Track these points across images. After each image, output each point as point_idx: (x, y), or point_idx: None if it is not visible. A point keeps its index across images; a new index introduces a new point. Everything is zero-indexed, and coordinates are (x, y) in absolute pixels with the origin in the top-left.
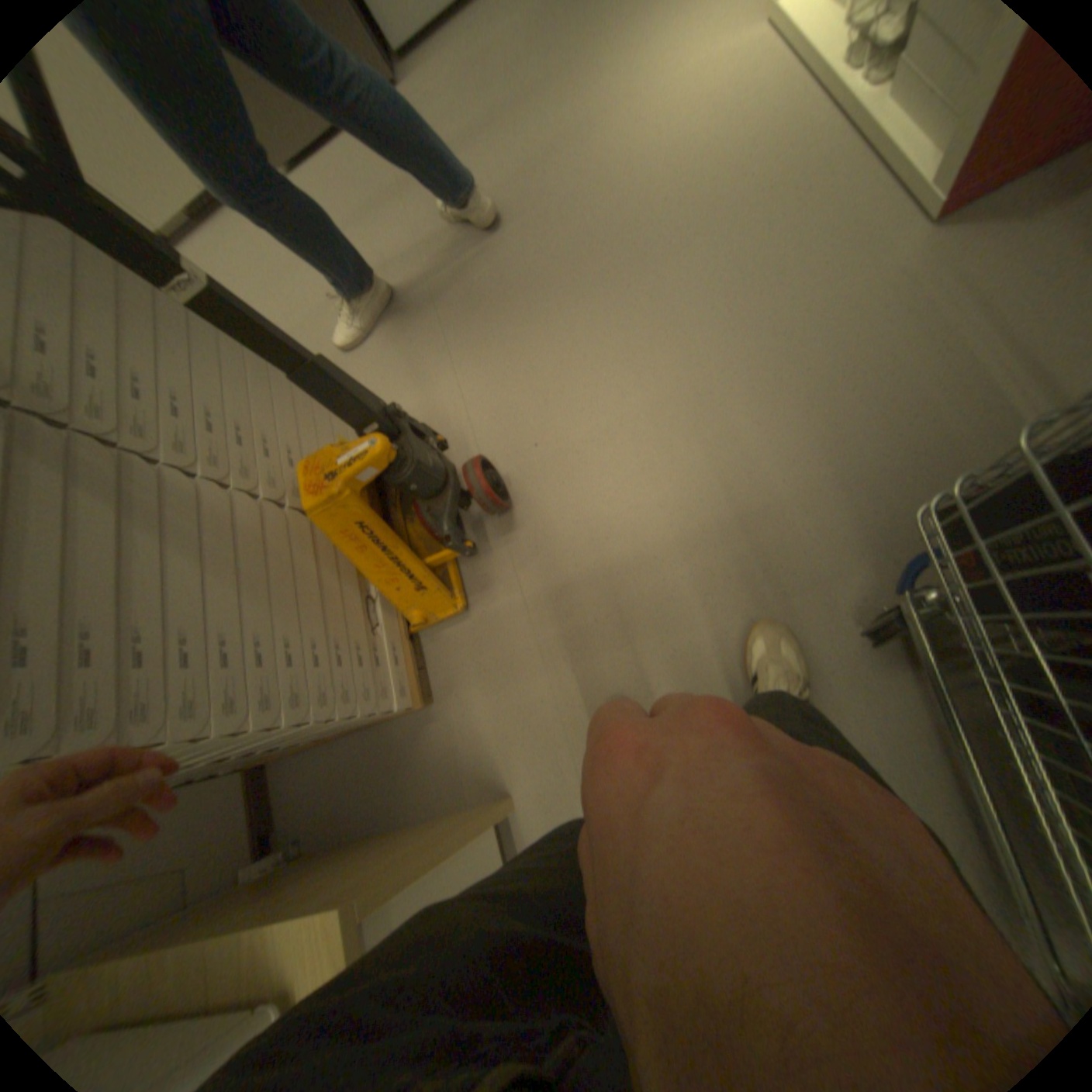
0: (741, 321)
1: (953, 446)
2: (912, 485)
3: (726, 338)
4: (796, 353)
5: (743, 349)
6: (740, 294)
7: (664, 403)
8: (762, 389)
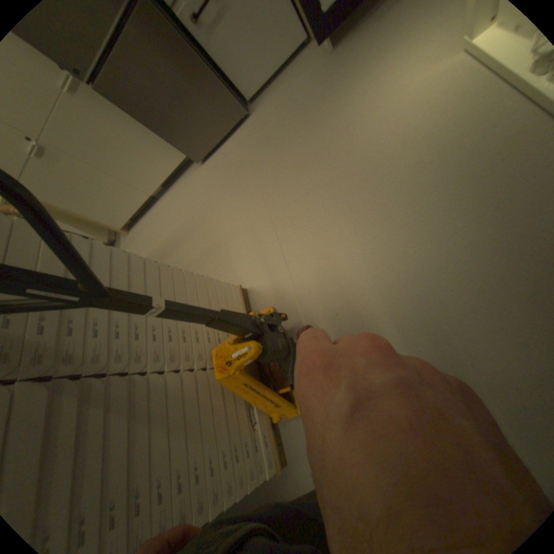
0: (469, 244)
1: None
2: None
3: (459, 255)
4: (516, 268)
5: (473, 262)
6: (466, 226)
7: (419, 296)
8: (492, 291)
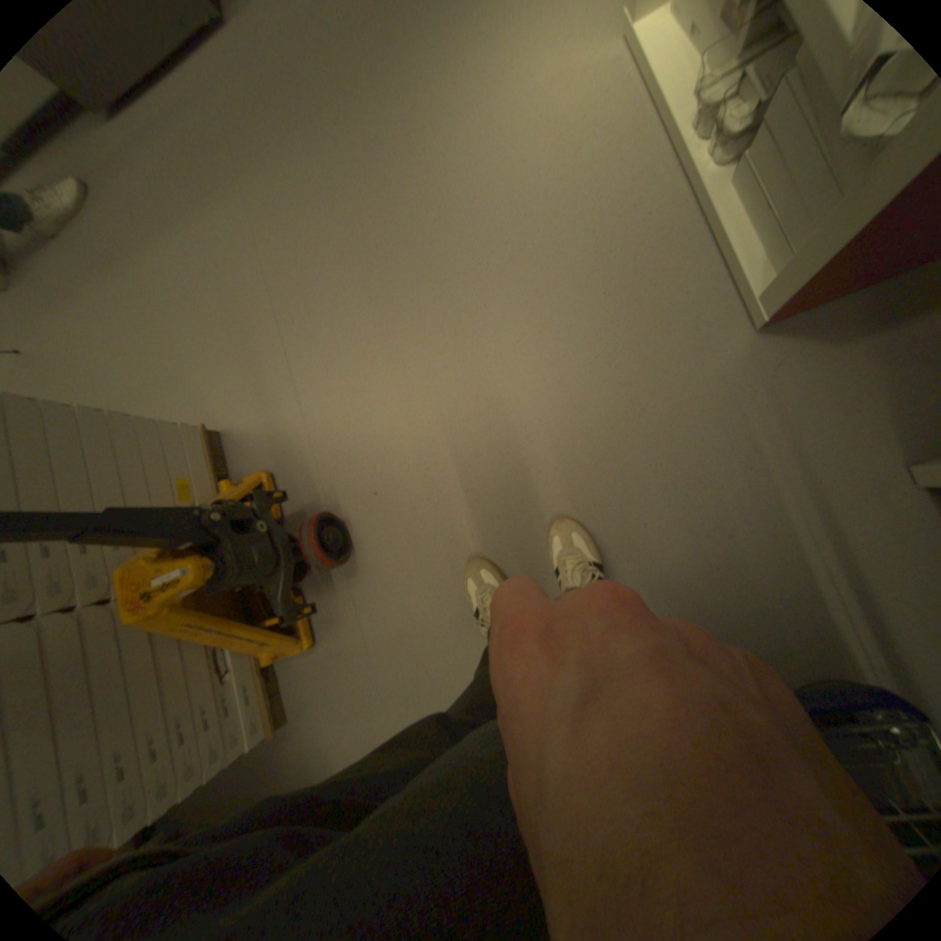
0: (570, 401)
1: (741, 565)
2: (702, 596)
3: (554, 416)
4: (617, 446)
5: (569, 431)
6: (571, 371)
7: (495, 474)
8: (584, 476)
